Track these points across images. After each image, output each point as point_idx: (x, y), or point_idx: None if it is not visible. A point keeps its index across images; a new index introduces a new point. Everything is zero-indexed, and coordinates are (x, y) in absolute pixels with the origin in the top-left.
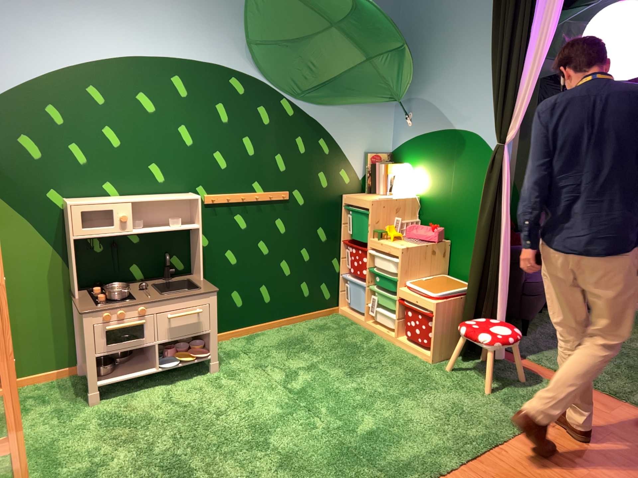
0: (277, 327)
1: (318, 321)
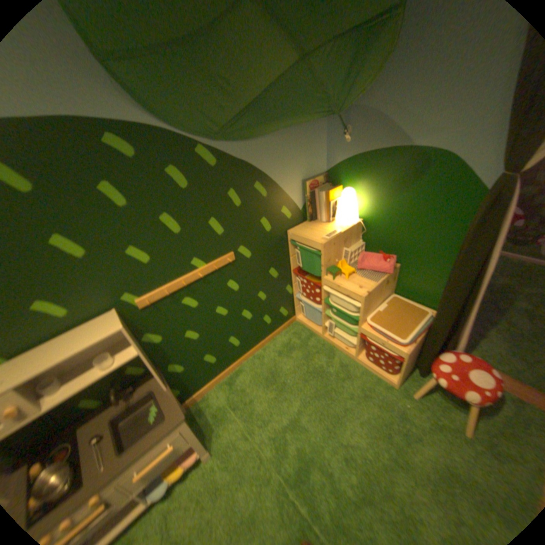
0: (250, 356)
1: (282, 336)
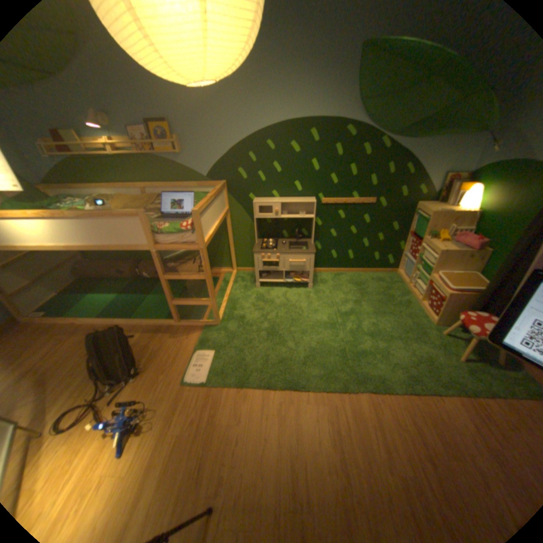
0: (354, 272)
1: (380, 275)
